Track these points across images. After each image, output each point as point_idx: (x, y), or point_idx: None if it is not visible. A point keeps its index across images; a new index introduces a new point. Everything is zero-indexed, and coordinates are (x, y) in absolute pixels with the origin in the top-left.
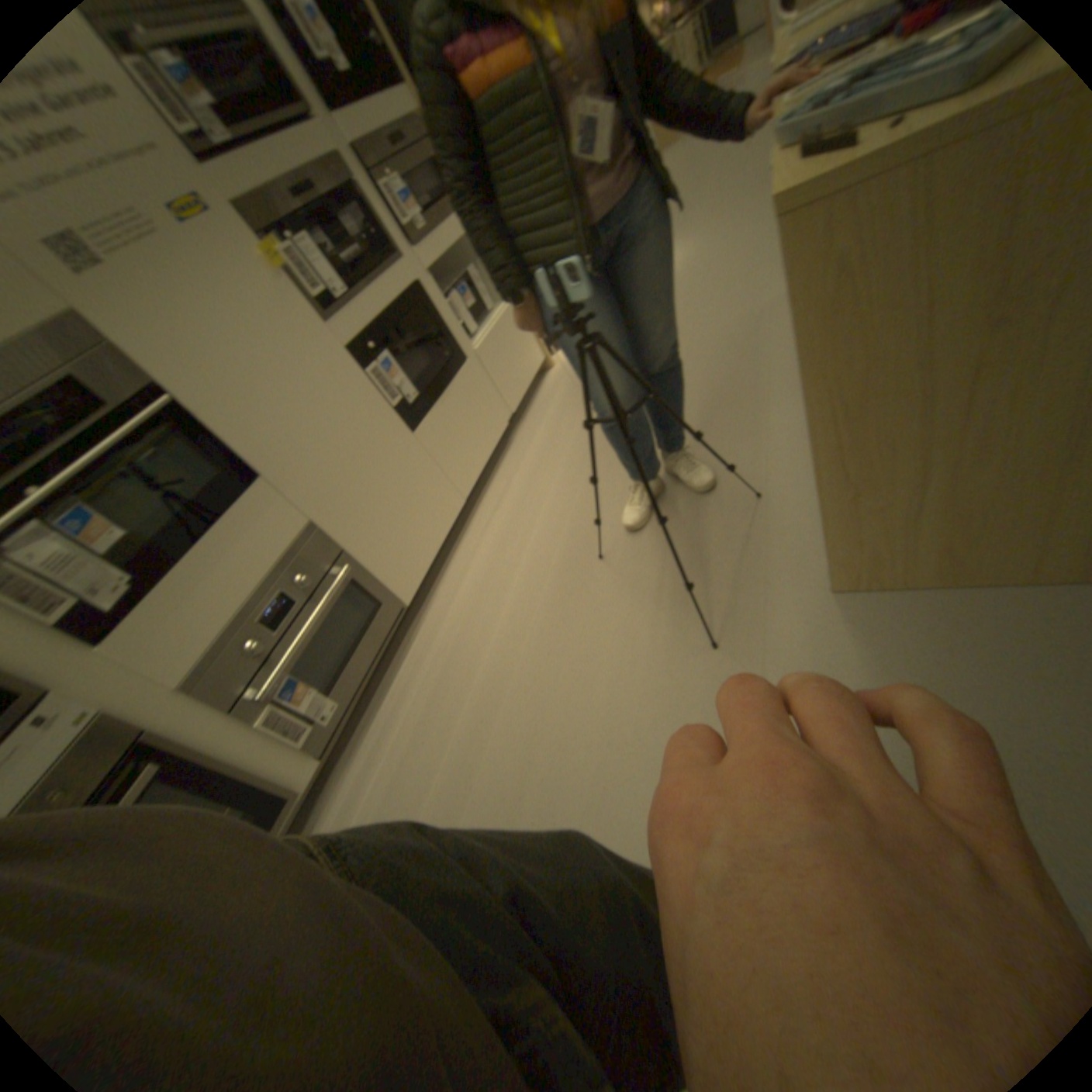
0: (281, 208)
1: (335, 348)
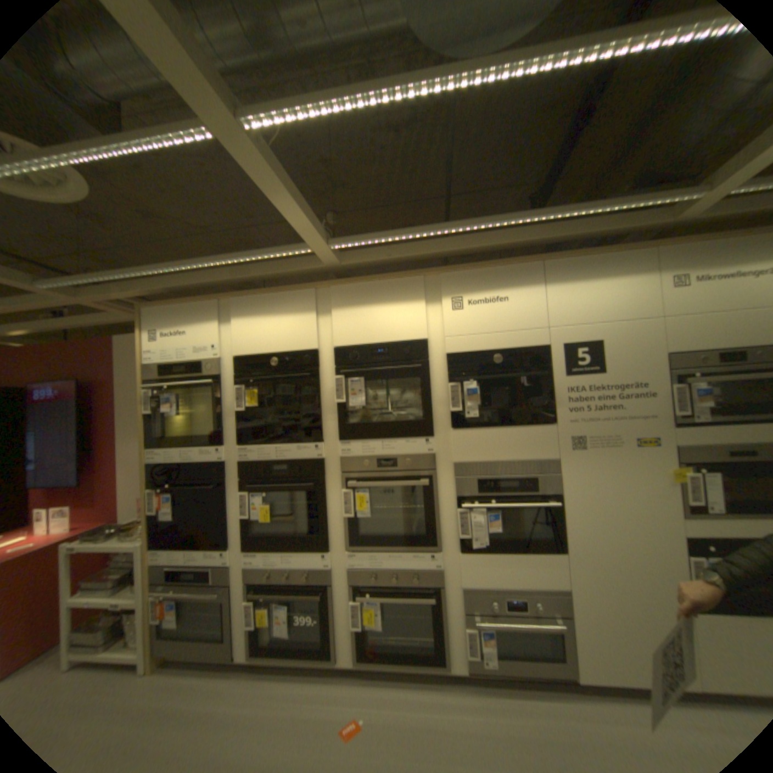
0: (711, 461)
1: (676, 537)
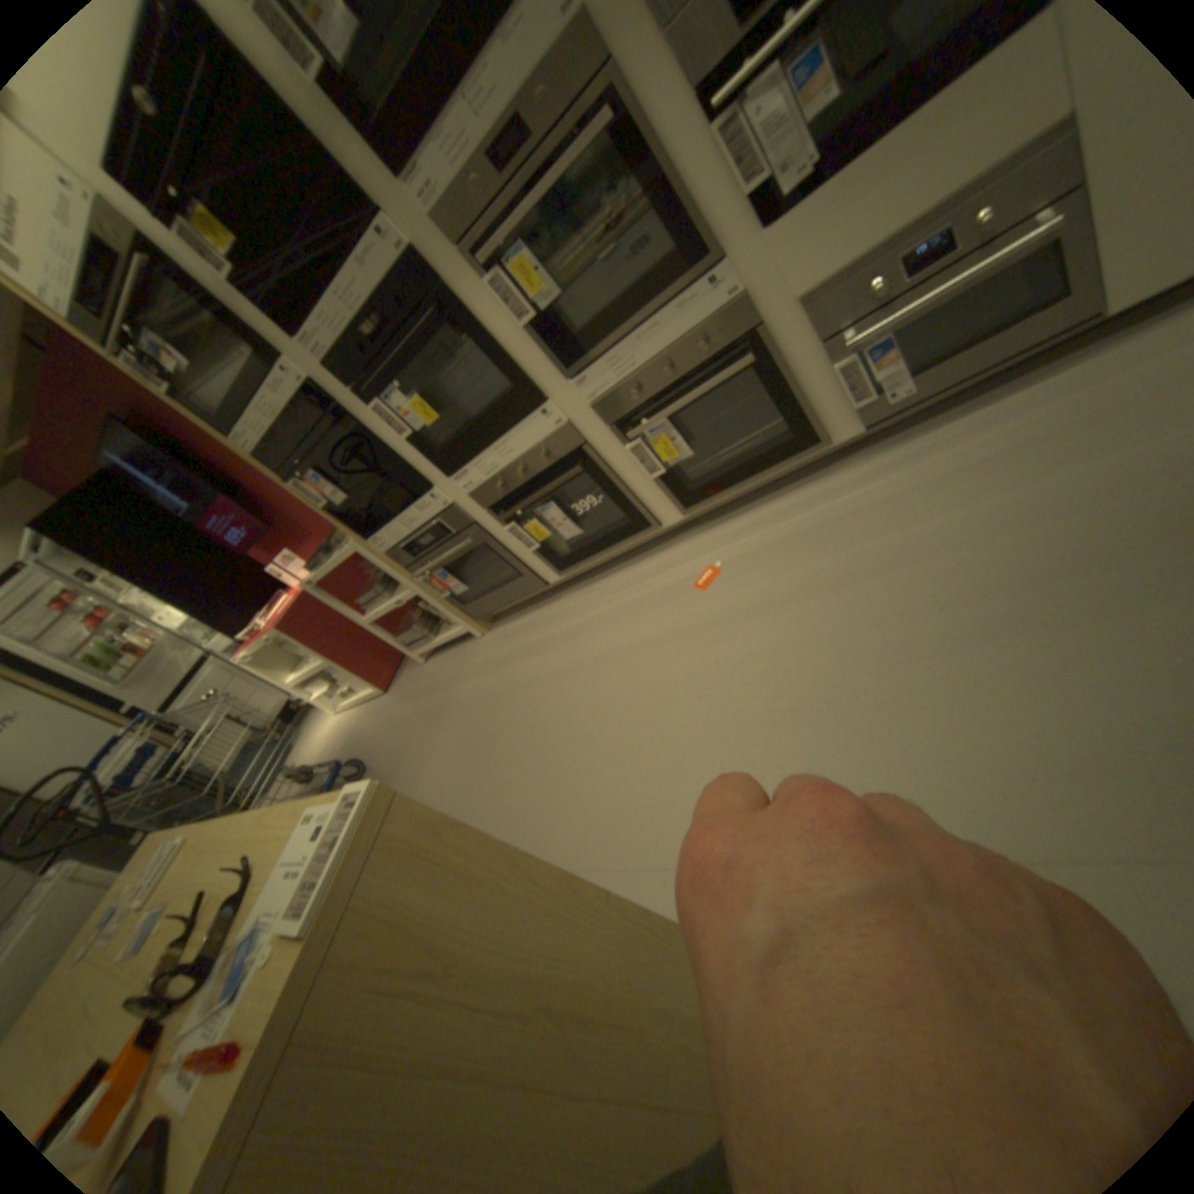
0: None
1: None
